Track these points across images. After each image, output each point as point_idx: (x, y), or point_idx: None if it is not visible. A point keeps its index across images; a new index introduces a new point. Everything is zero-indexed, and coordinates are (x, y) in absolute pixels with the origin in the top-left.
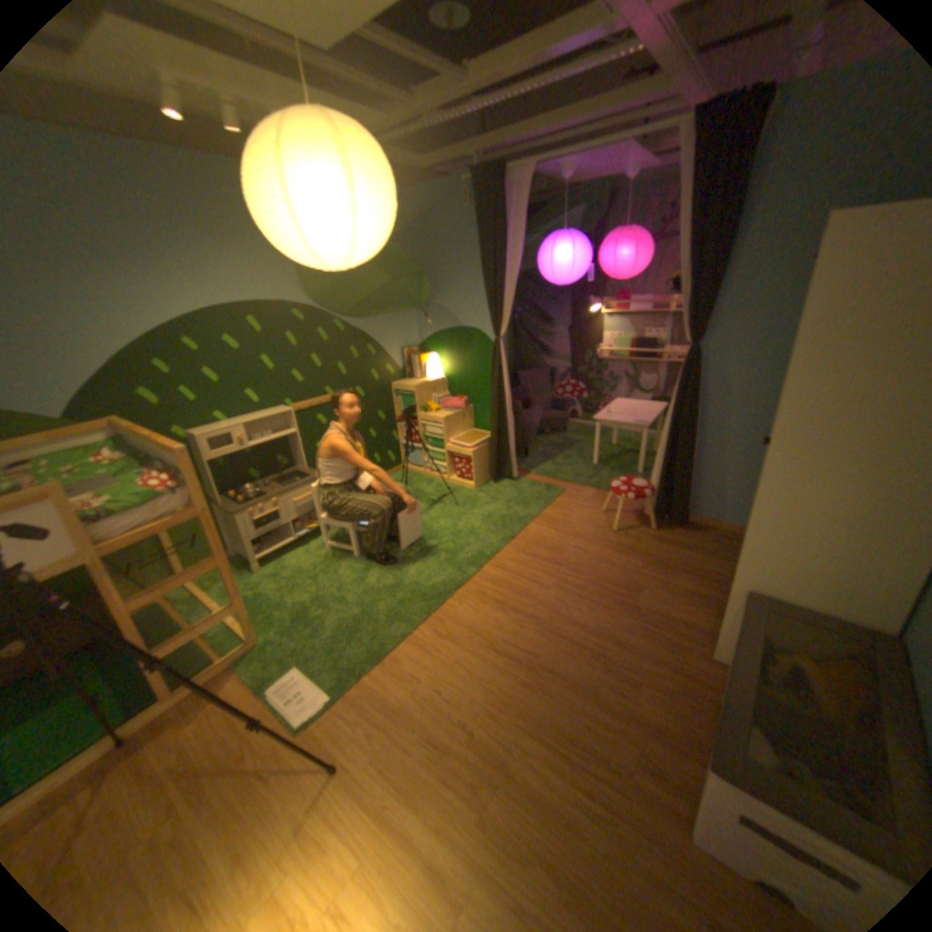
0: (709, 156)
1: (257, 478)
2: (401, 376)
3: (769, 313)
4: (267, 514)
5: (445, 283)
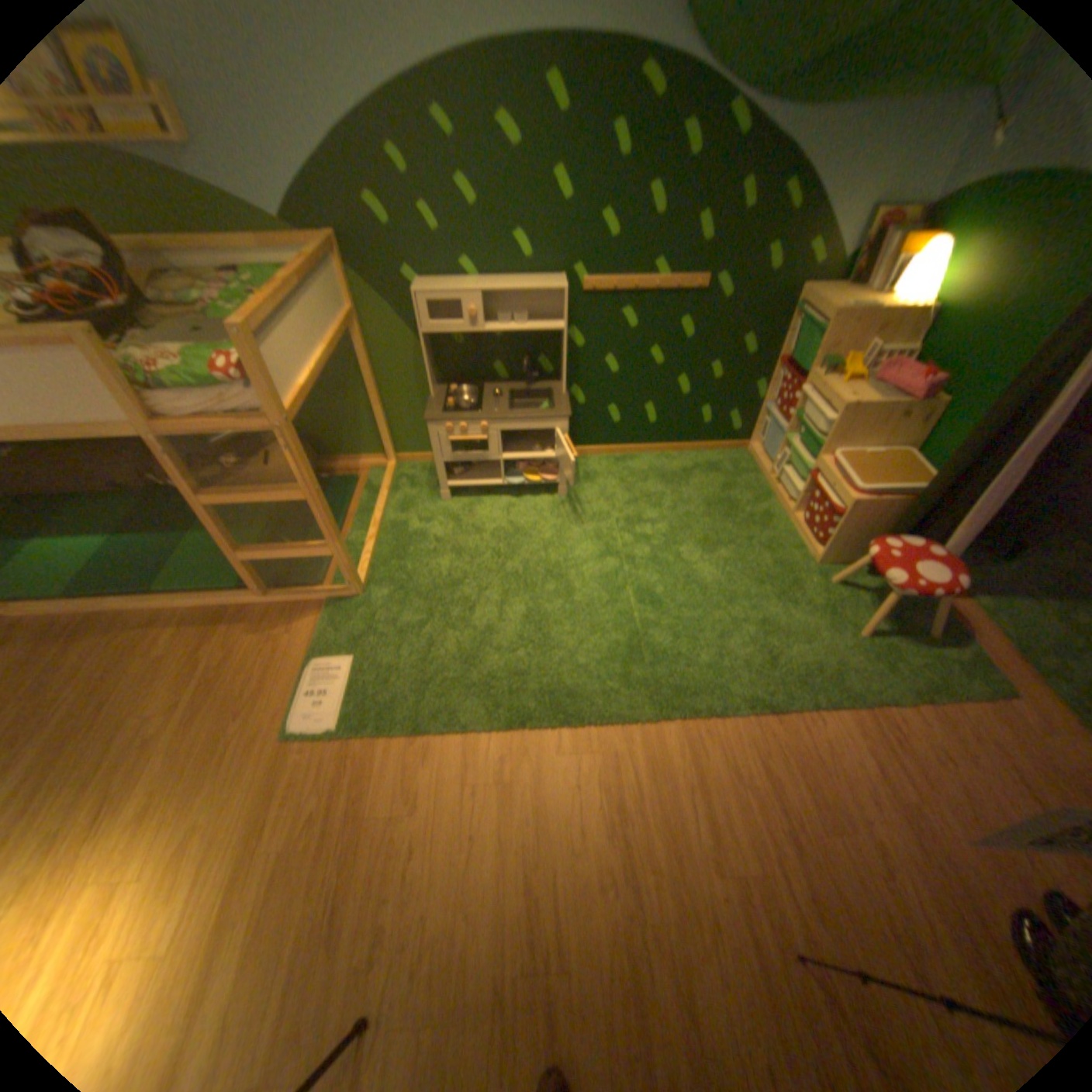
0: None
1: (502, 377)
2: (839, 270)
3: None
4: (469, 439)
5: None
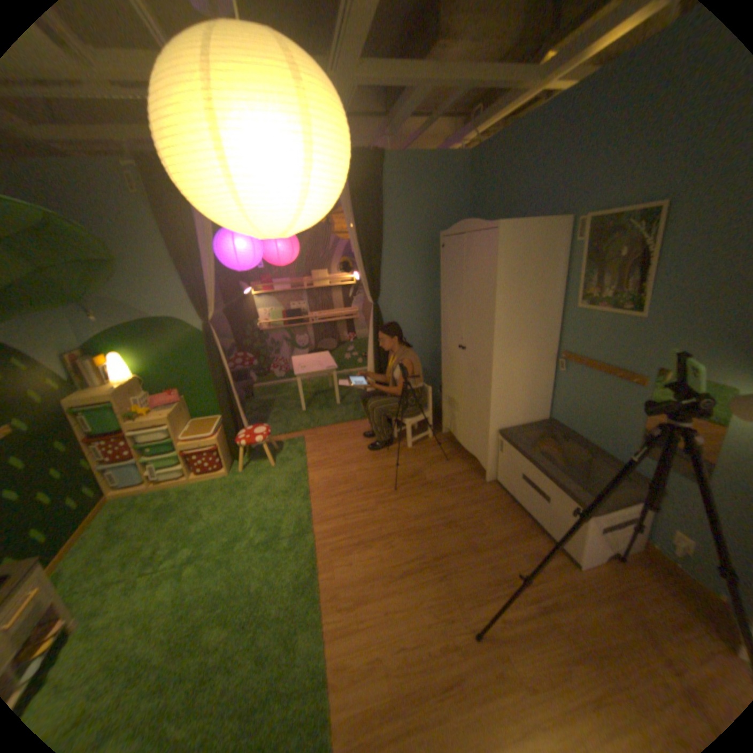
0: (357, 184)
1: None
2: (68, 388)
3: (405, 280)
4: None
5: (110, 271)
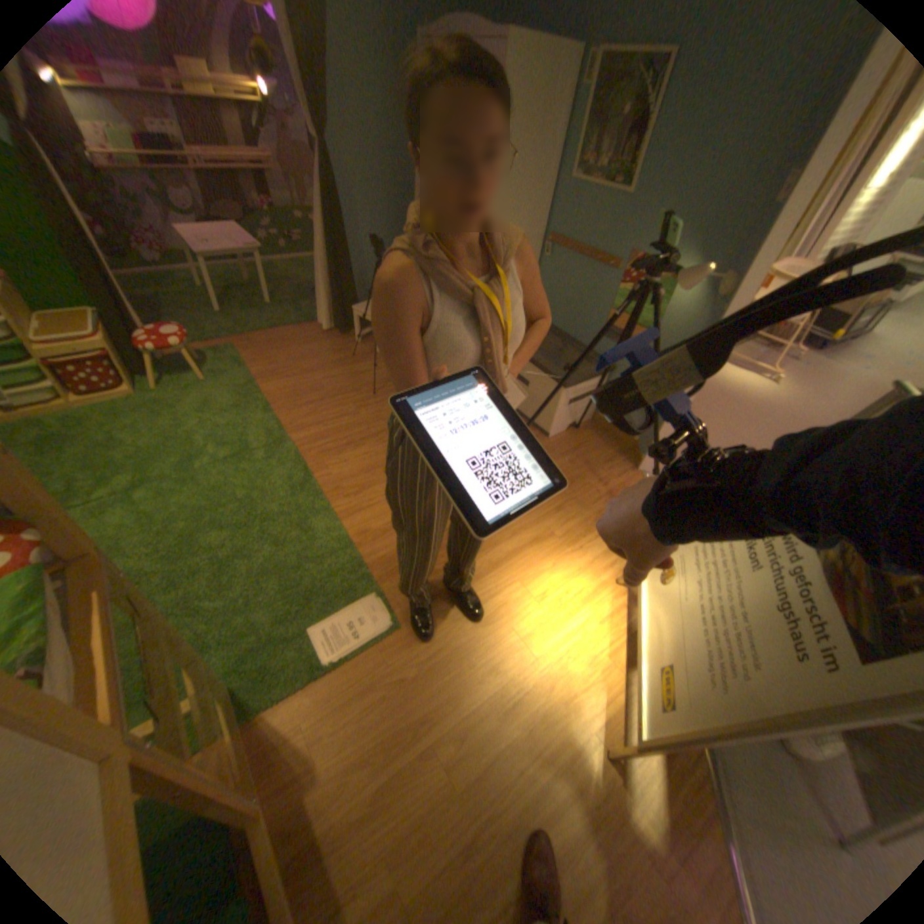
0: None
1: None
2: None
3: (361, 107)
4: None
5: None
